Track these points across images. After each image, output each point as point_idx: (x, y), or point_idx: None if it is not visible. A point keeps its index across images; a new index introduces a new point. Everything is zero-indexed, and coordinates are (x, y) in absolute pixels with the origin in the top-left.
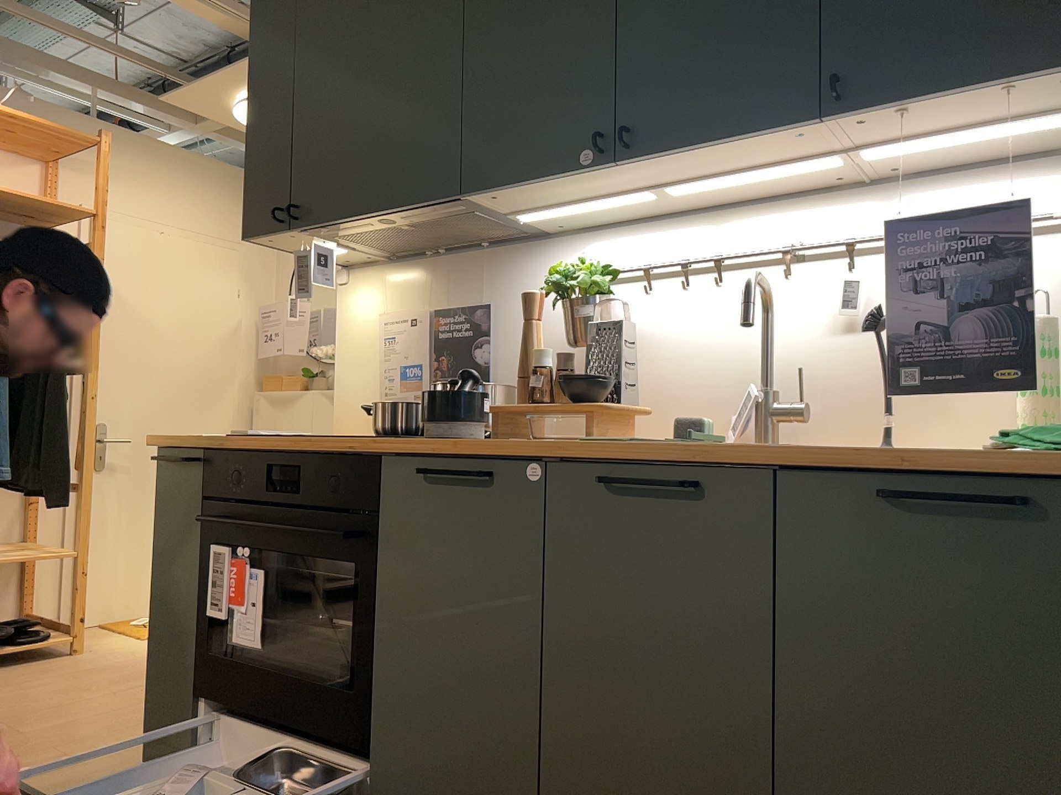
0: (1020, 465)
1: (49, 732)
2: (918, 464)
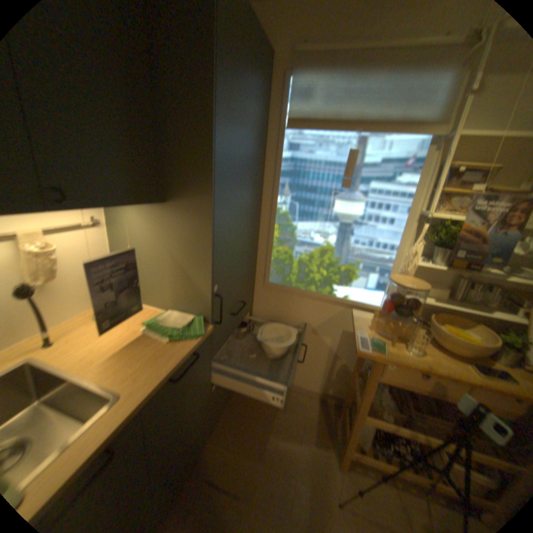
0: (190, 348)
1: None
2: (178, 367)
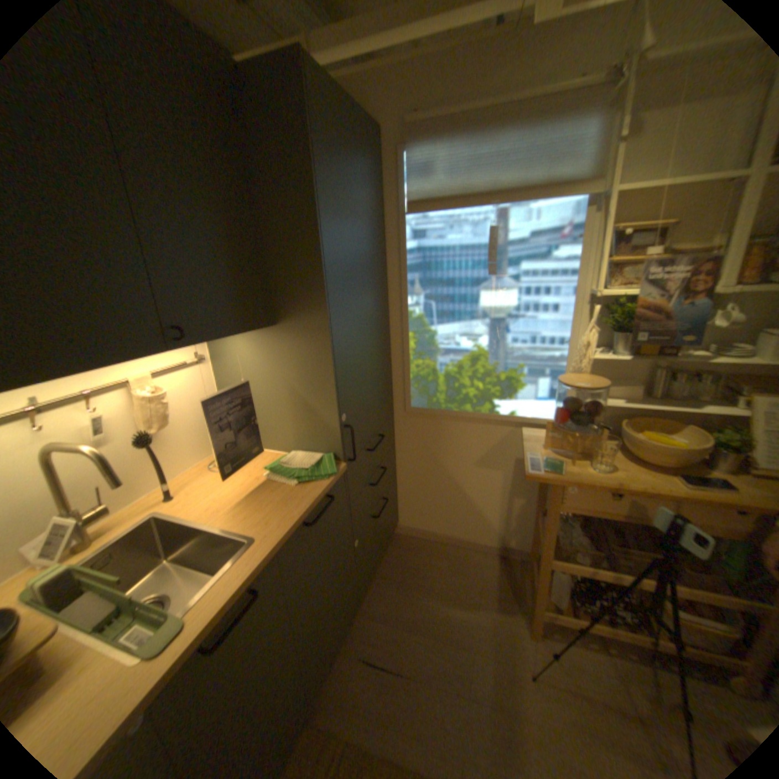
0: (322, 488)
1: None
2: (311, 508)
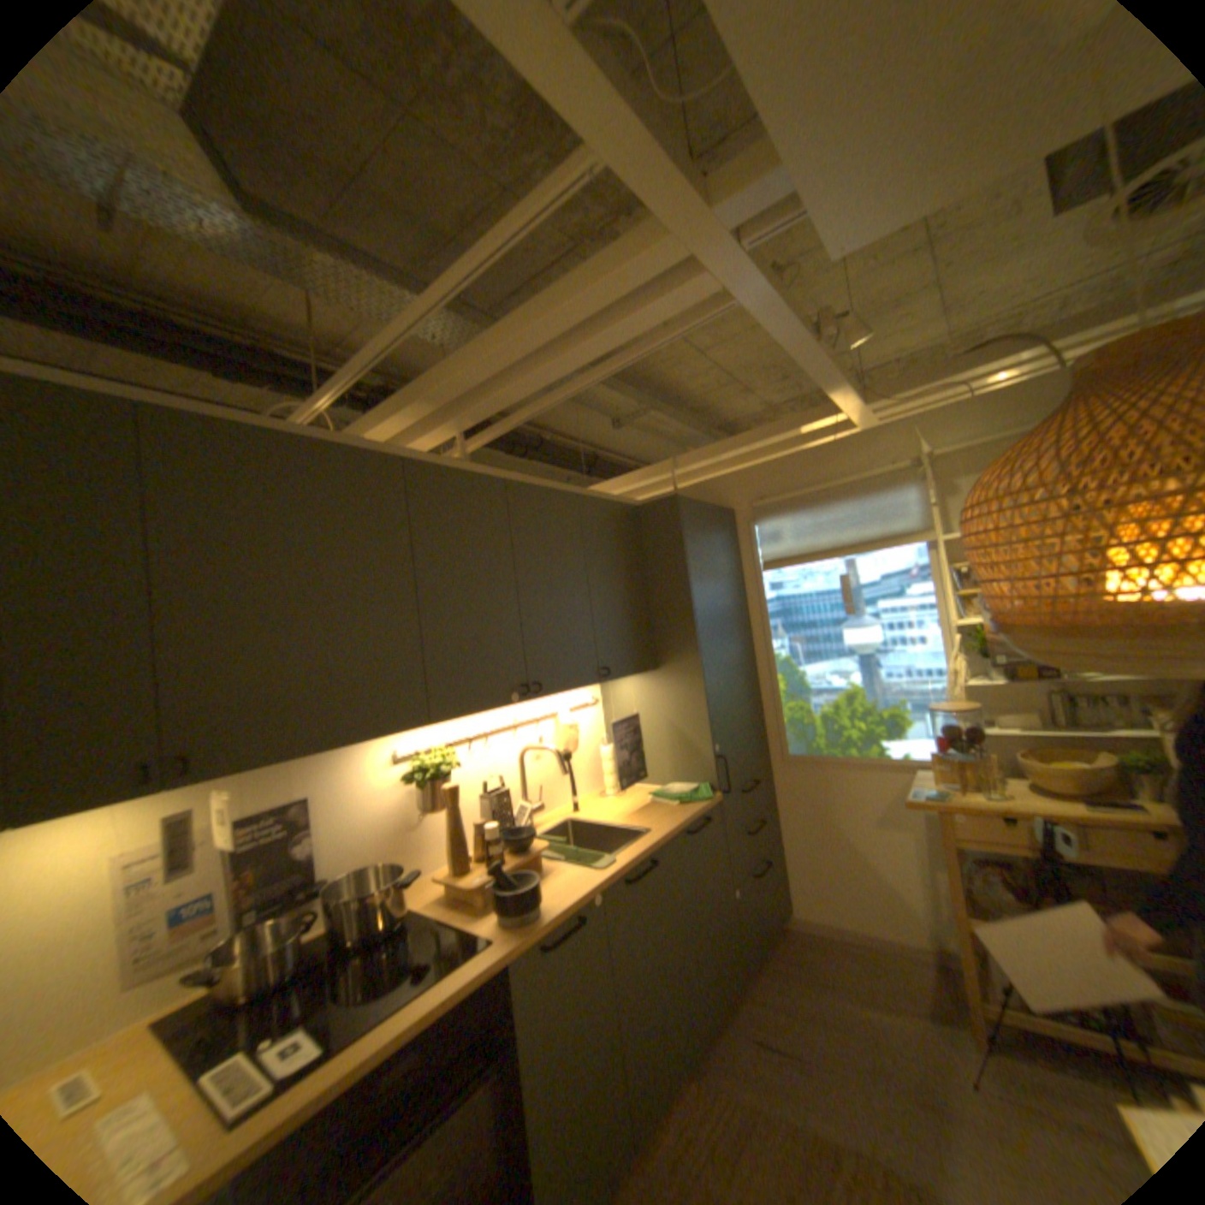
0: (700, 809)
1: None
2: (692, 819)
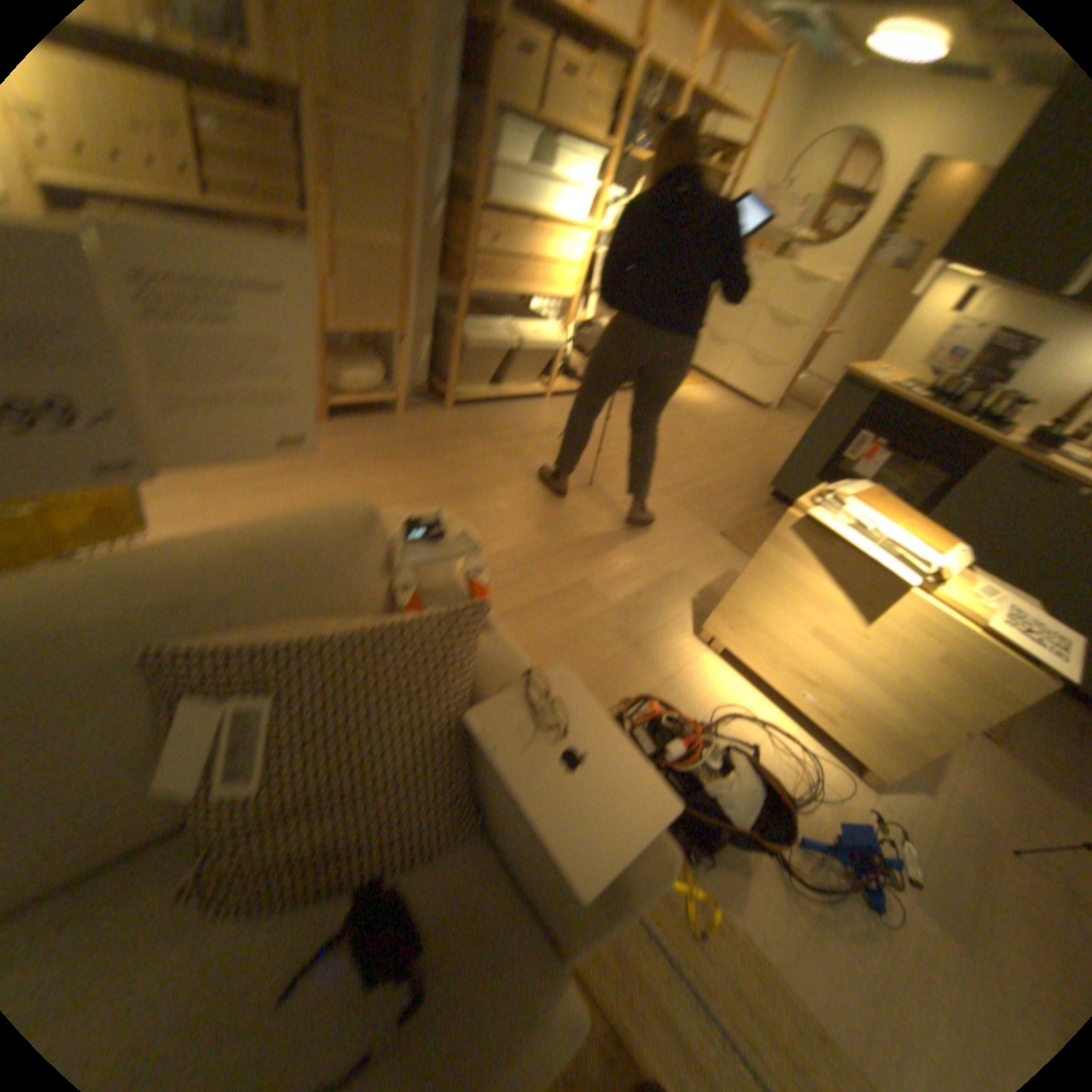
0: None
1: (693, 444)
2: None
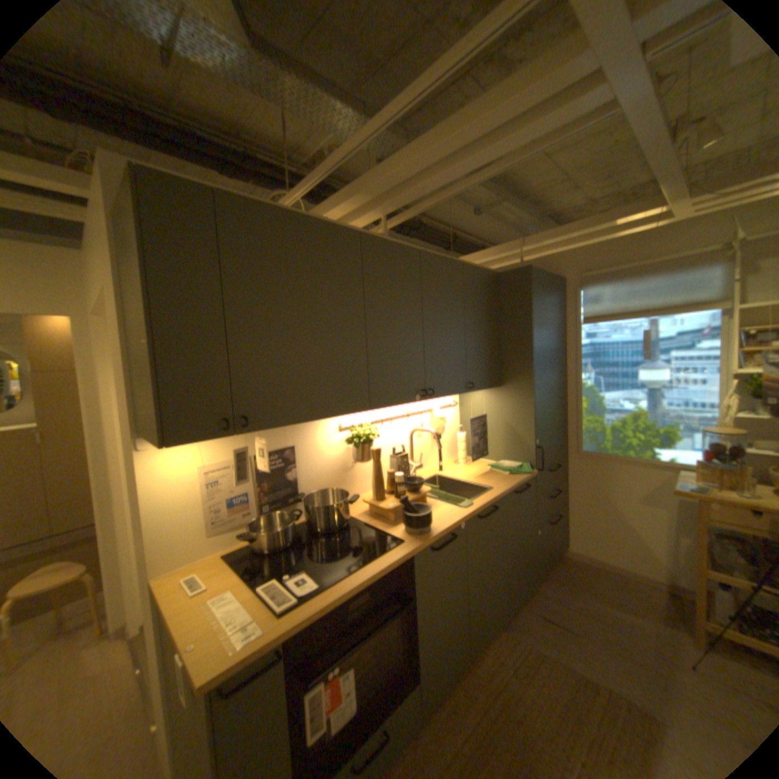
0: (523, 478)
1: None
2: (519, 484)
